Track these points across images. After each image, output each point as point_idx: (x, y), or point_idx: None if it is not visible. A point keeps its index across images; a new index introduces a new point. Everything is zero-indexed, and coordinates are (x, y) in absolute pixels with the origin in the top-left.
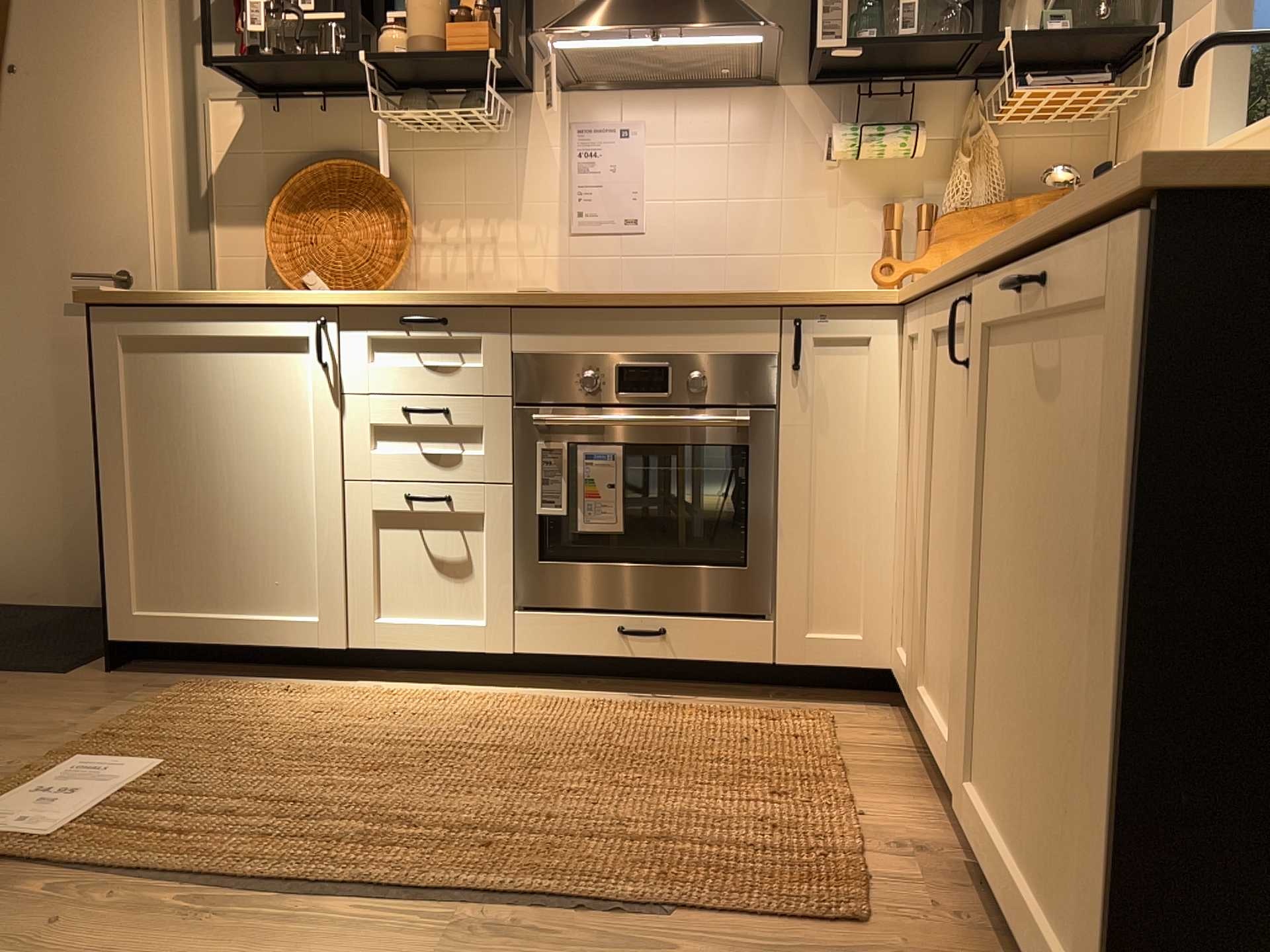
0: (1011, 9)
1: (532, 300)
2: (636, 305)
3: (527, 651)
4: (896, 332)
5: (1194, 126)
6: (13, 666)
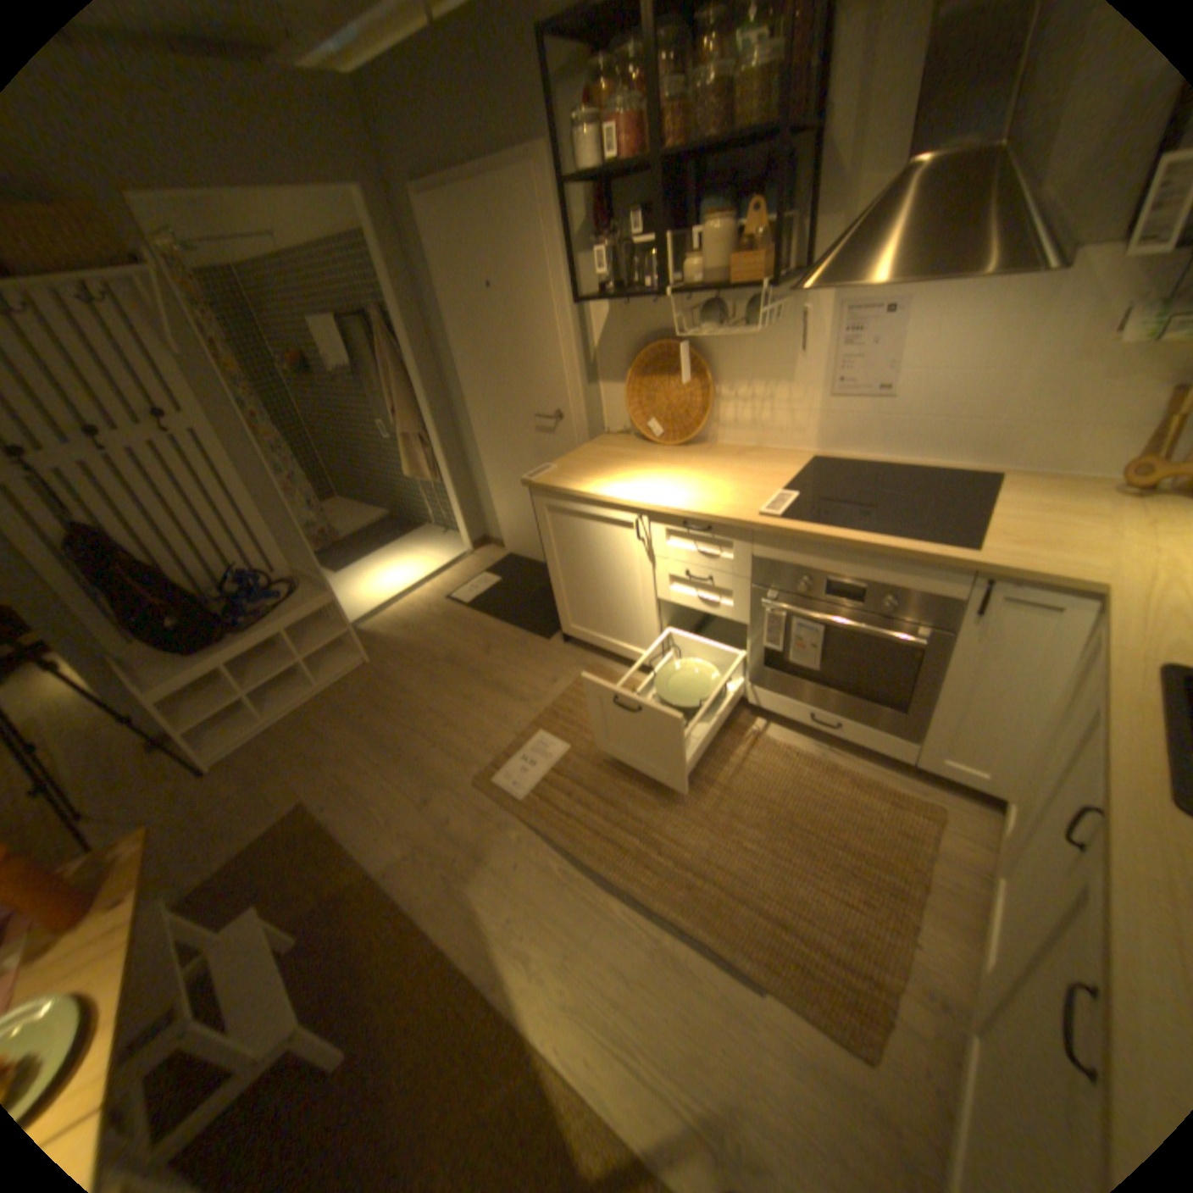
0: None
1: (765, 528)
2: (844, 544)
3: (753, 702)
4: (1092, 609)
5: None
6: (530, 626)
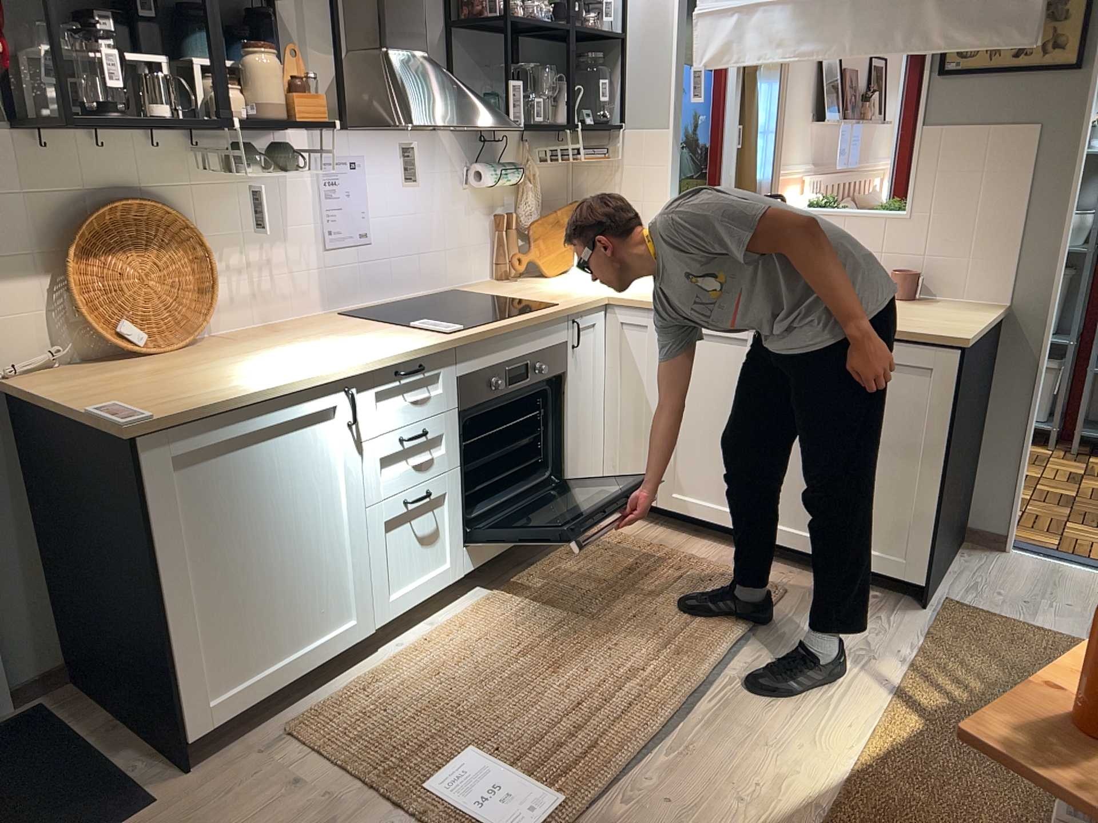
0: (567, 103)
1: (469, 339)
2: (515, 328)
3: (471, 570)
4: (604, 316)
5: (658, 187)
6: None
